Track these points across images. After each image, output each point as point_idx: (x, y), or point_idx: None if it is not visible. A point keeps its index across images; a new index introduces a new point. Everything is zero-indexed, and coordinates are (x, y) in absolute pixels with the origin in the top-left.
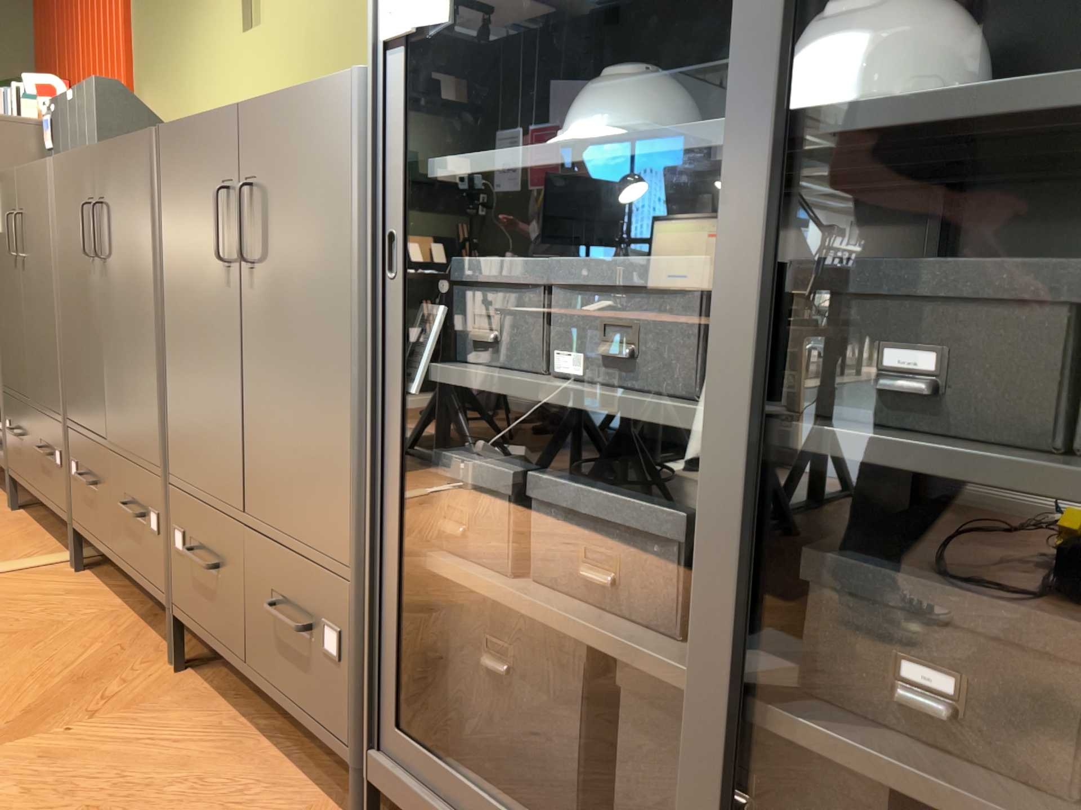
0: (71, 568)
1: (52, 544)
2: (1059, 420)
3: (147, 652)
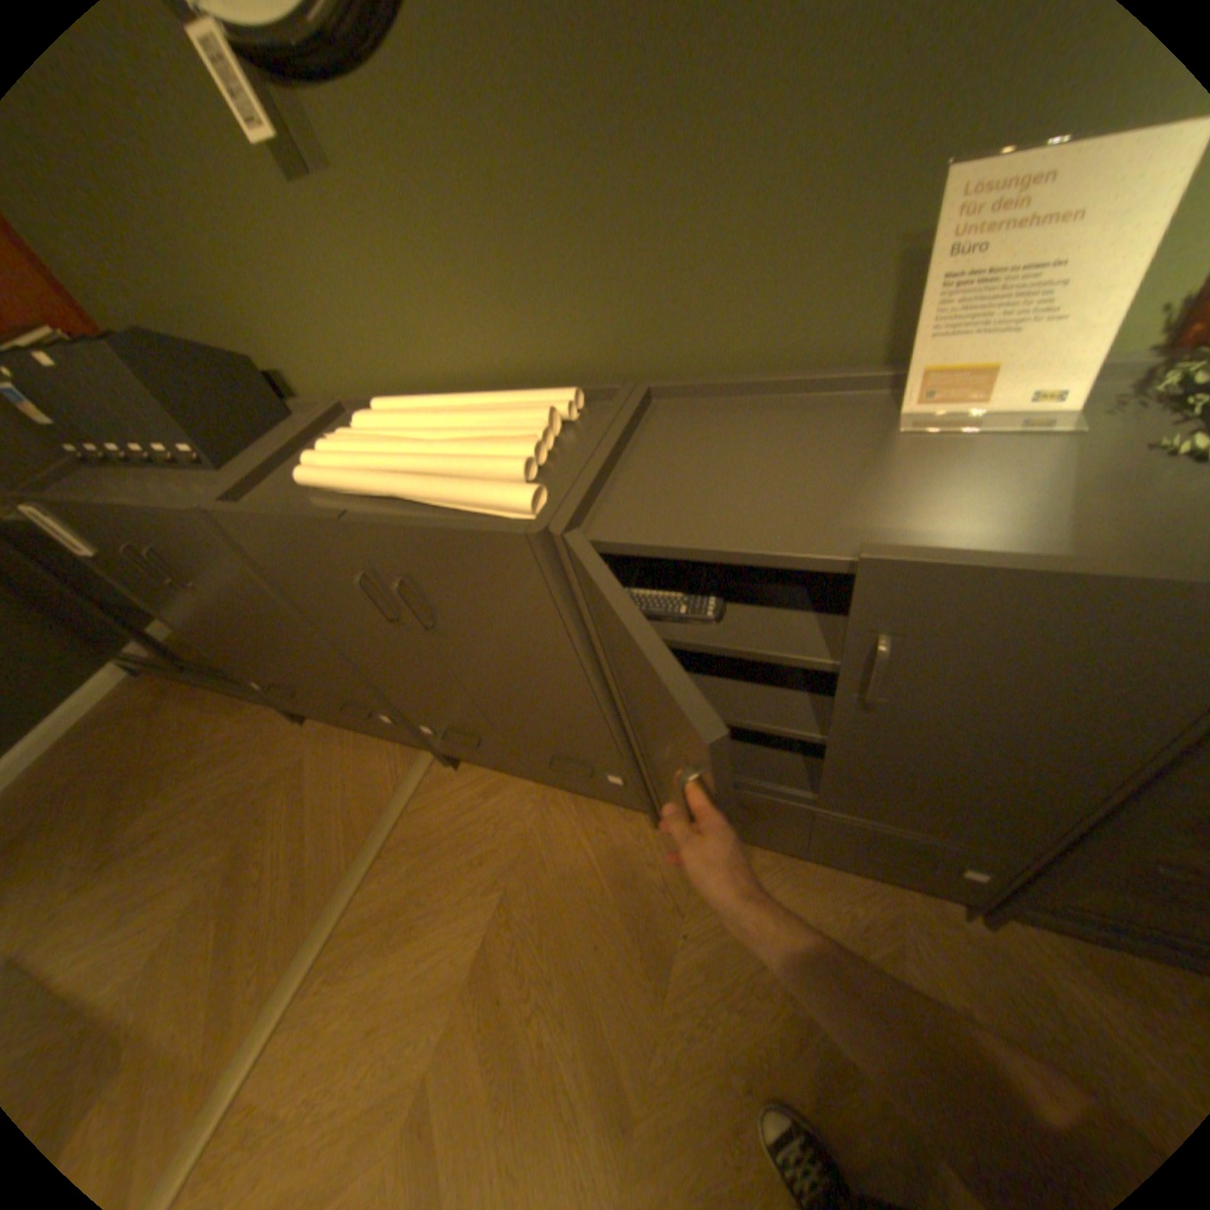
0: (448, 770)
1: (389, 748)
2: None
3: (619, 823)
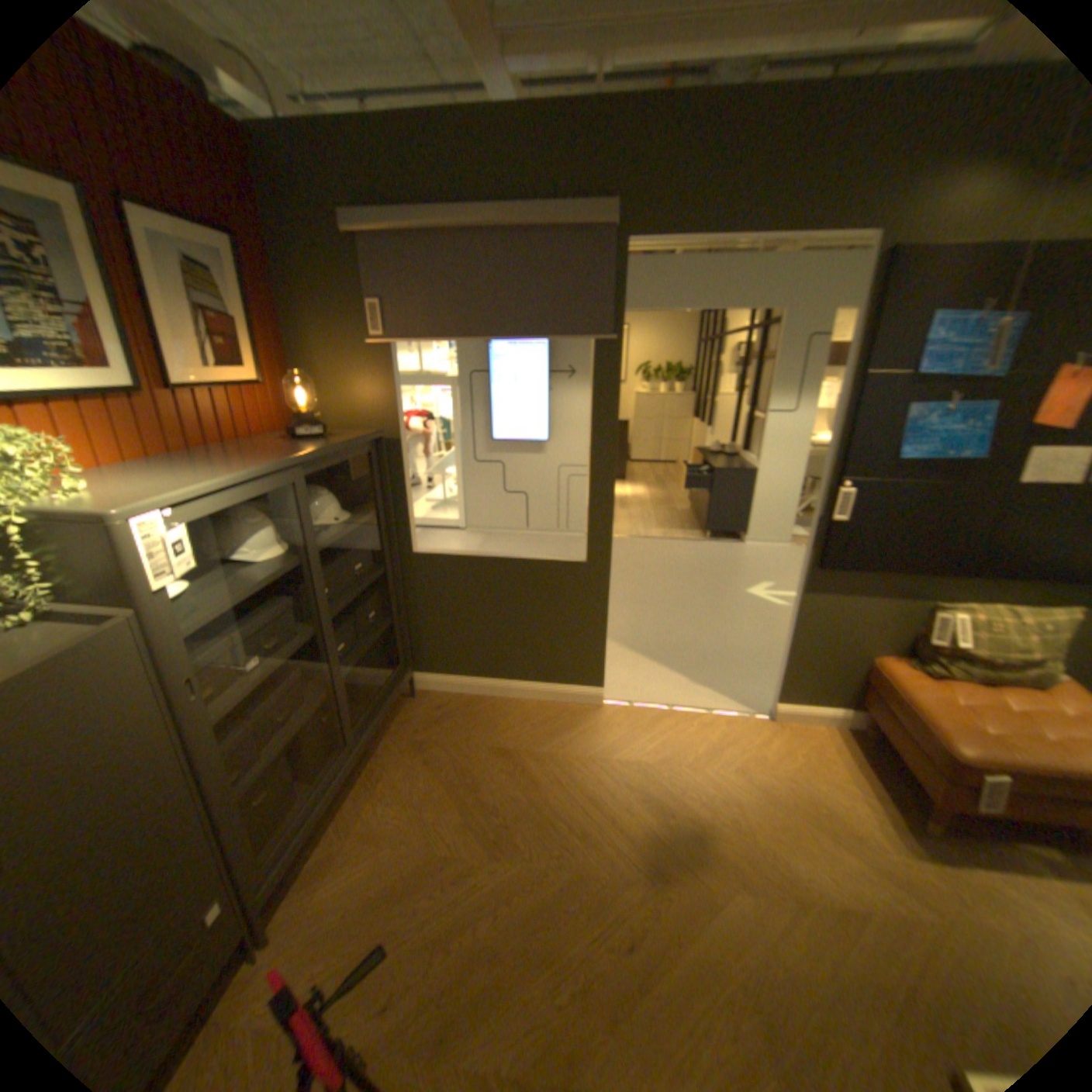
0: None
1: None
2: (339, 589)
3: None
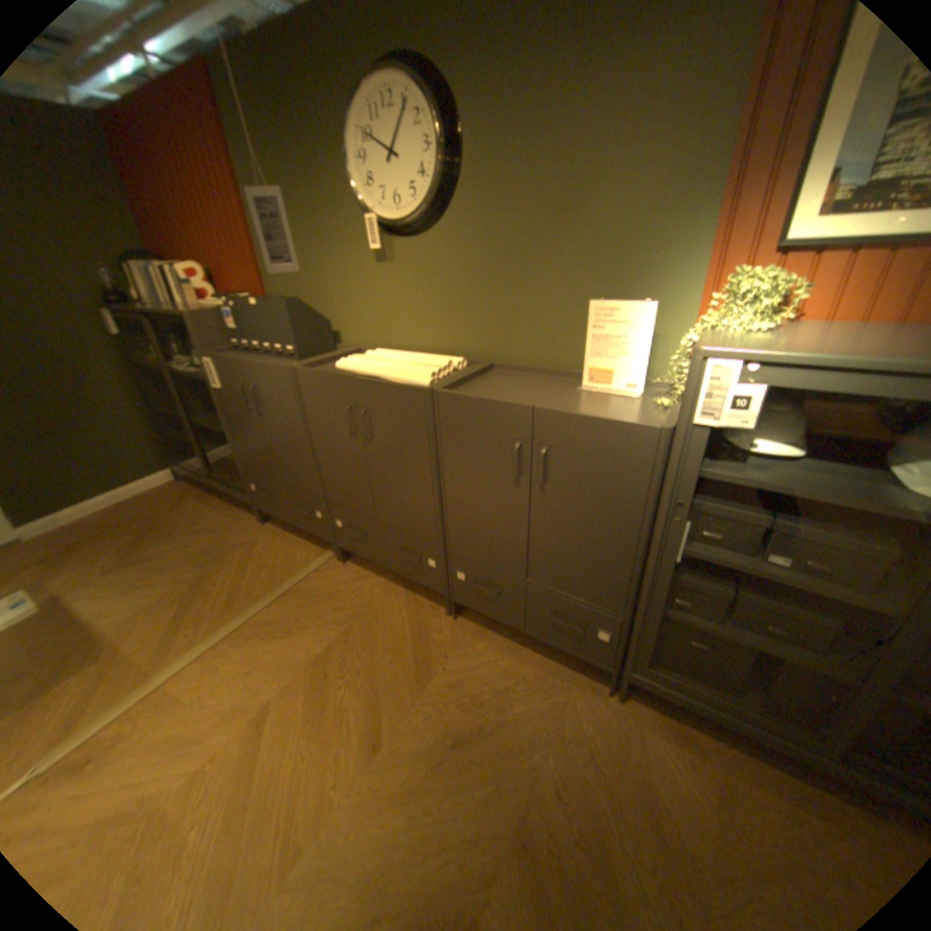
0: (339, 563)
1: (309, 546)
2: None
3: (428, 609)
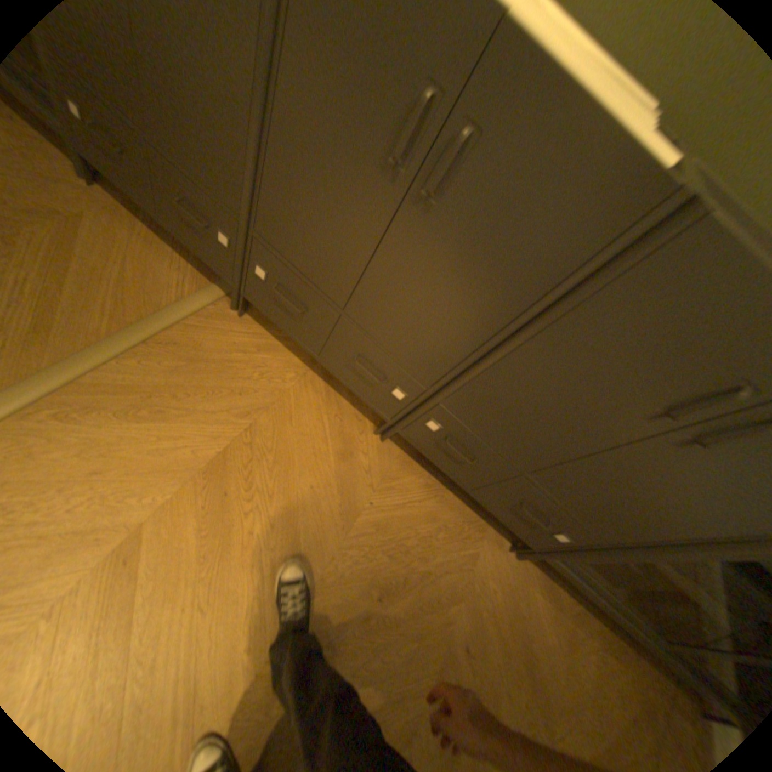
0: (234, 312)
1: (181, 263)
2: None
3: (353, 418)
